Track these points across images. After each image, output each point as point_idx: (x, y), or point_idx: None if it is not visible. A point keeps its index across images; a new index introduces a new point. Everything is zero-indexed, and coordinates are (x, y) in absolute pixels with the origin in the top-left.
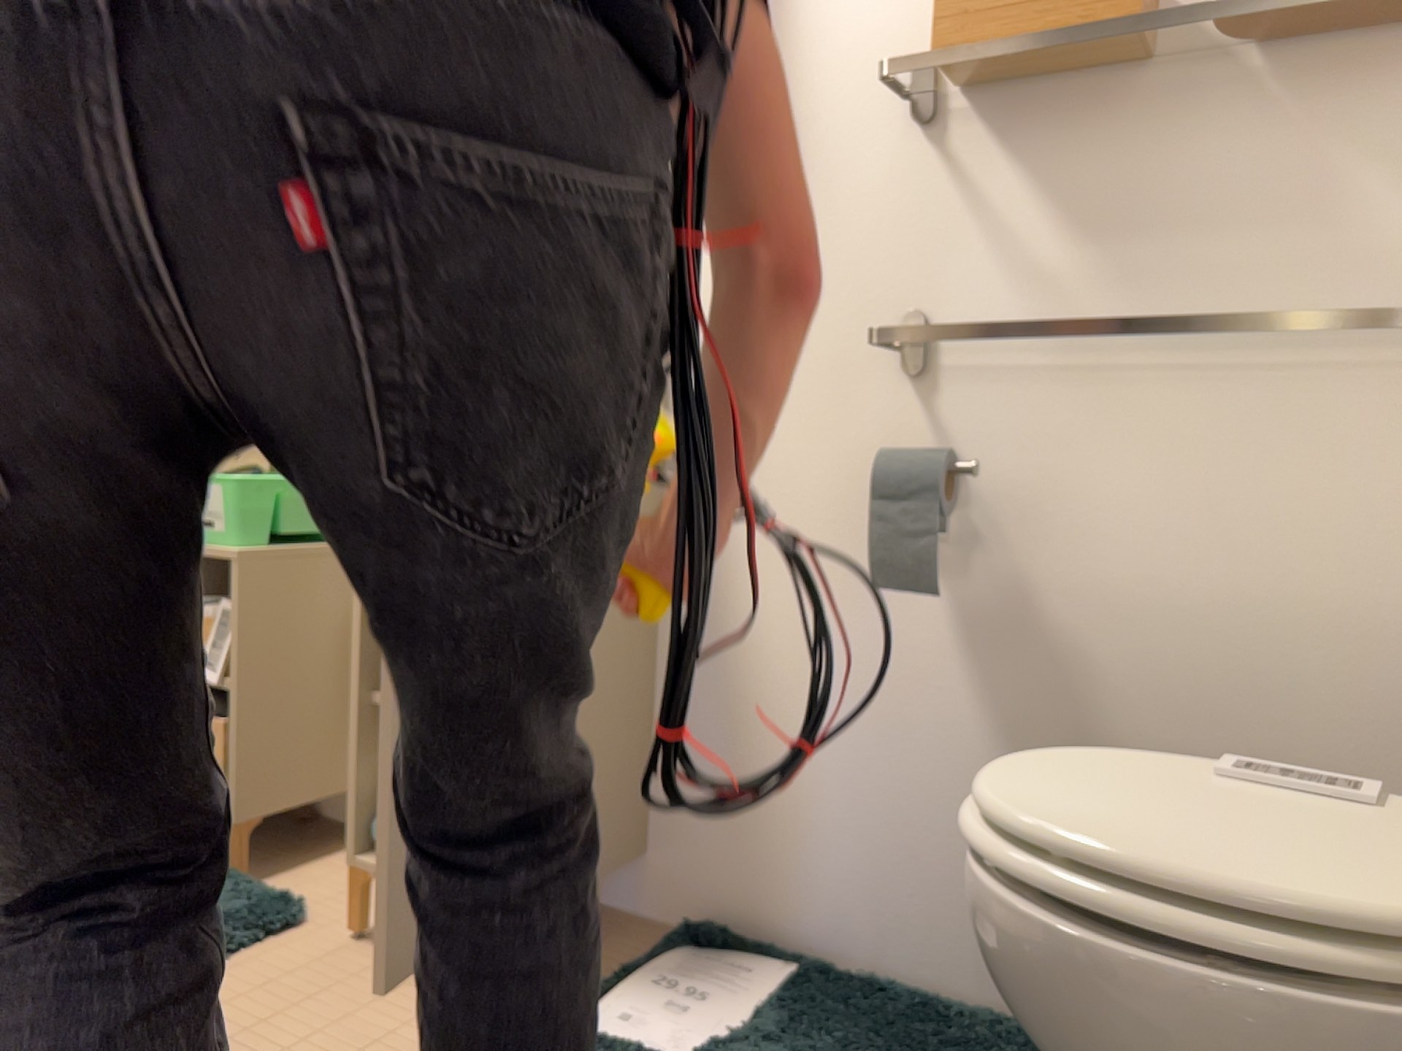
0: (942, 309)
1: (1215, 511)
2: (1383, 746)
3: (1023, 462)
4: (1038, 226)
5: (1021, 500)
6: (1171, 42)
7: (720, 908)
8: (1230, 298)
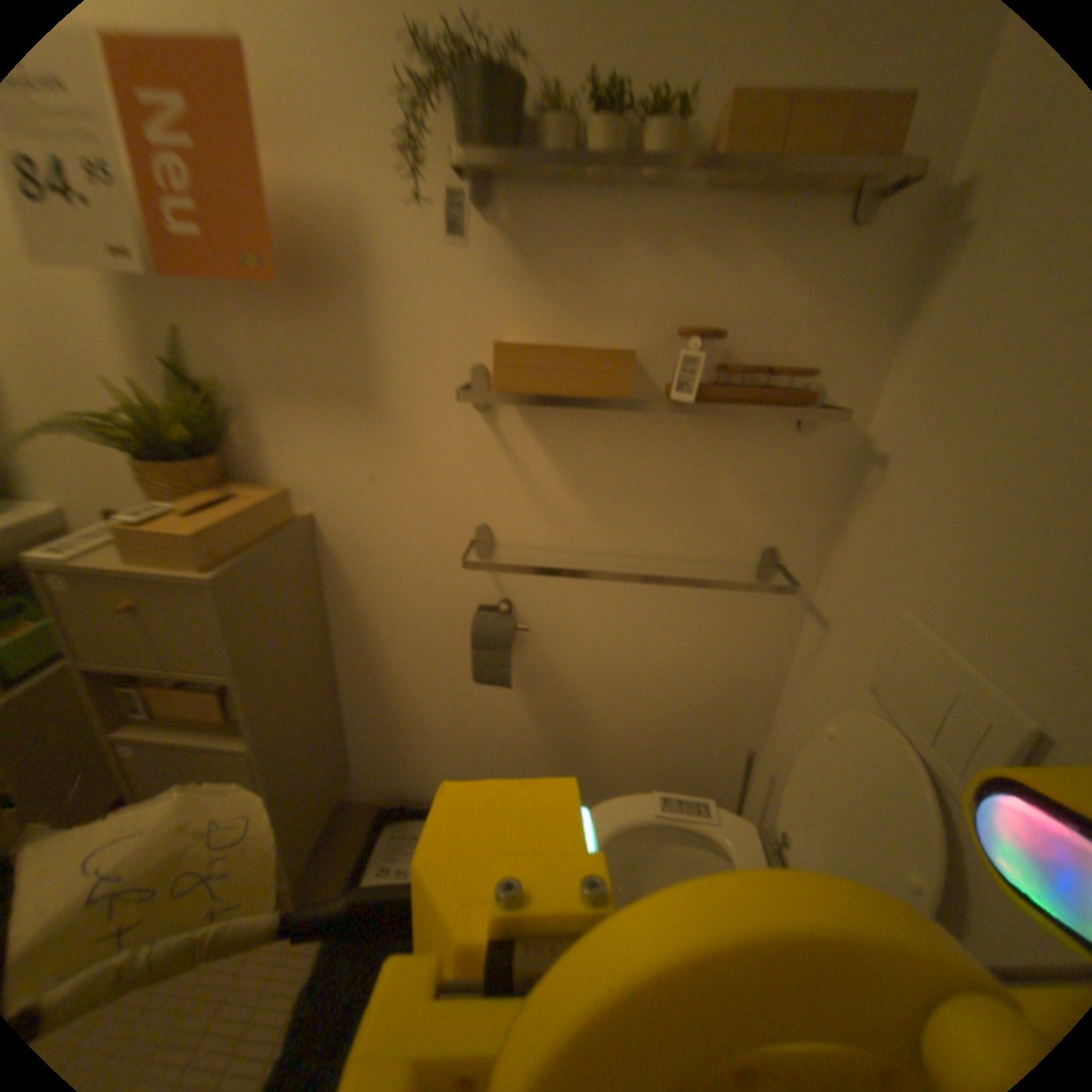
0: (502, 523)
1: (647, 634)
2: (706, 722)
3: (552, 607)
4: (561, 483)
5: (551, 625)
6: (645, 383)
7: (397, 796)
8: (664, 536)
